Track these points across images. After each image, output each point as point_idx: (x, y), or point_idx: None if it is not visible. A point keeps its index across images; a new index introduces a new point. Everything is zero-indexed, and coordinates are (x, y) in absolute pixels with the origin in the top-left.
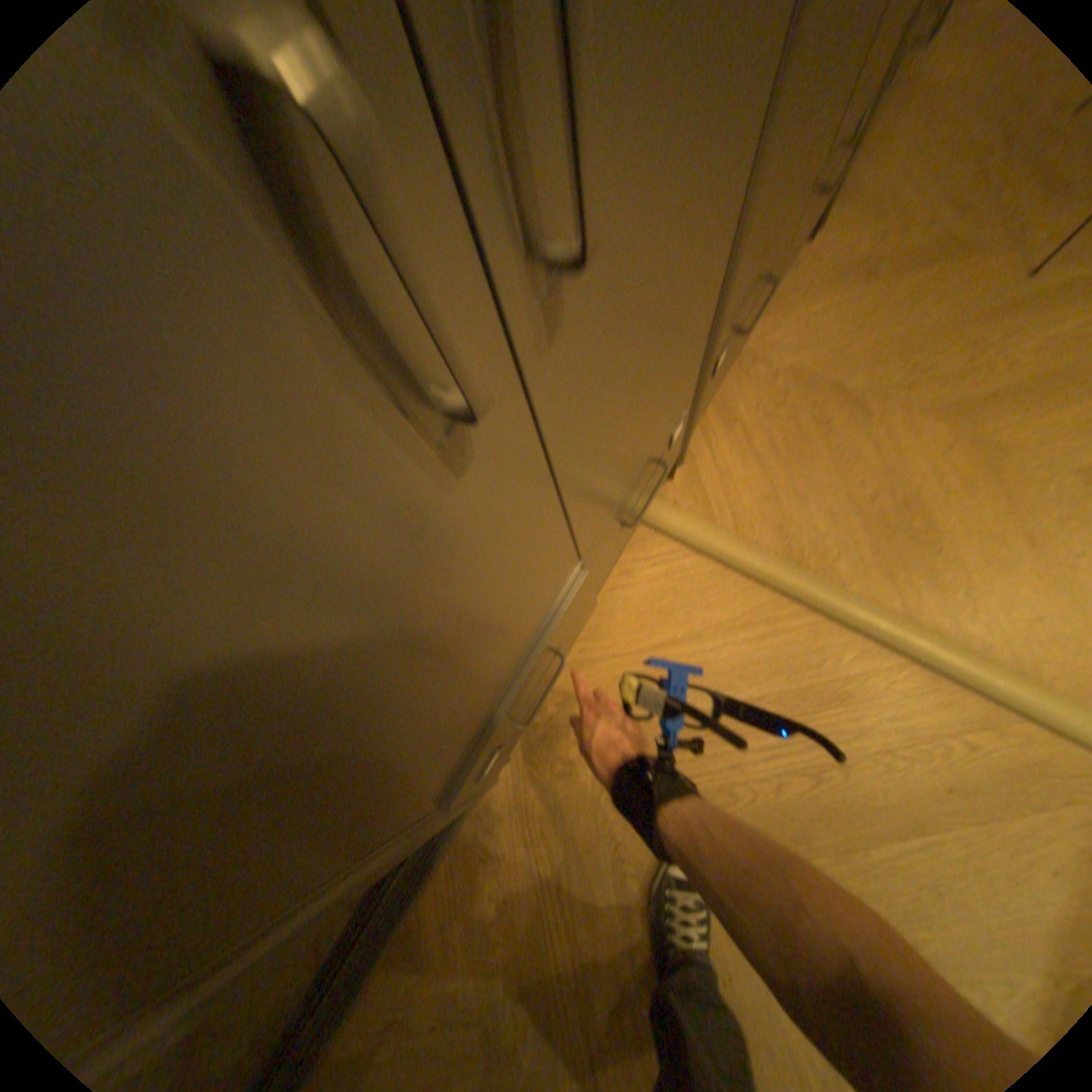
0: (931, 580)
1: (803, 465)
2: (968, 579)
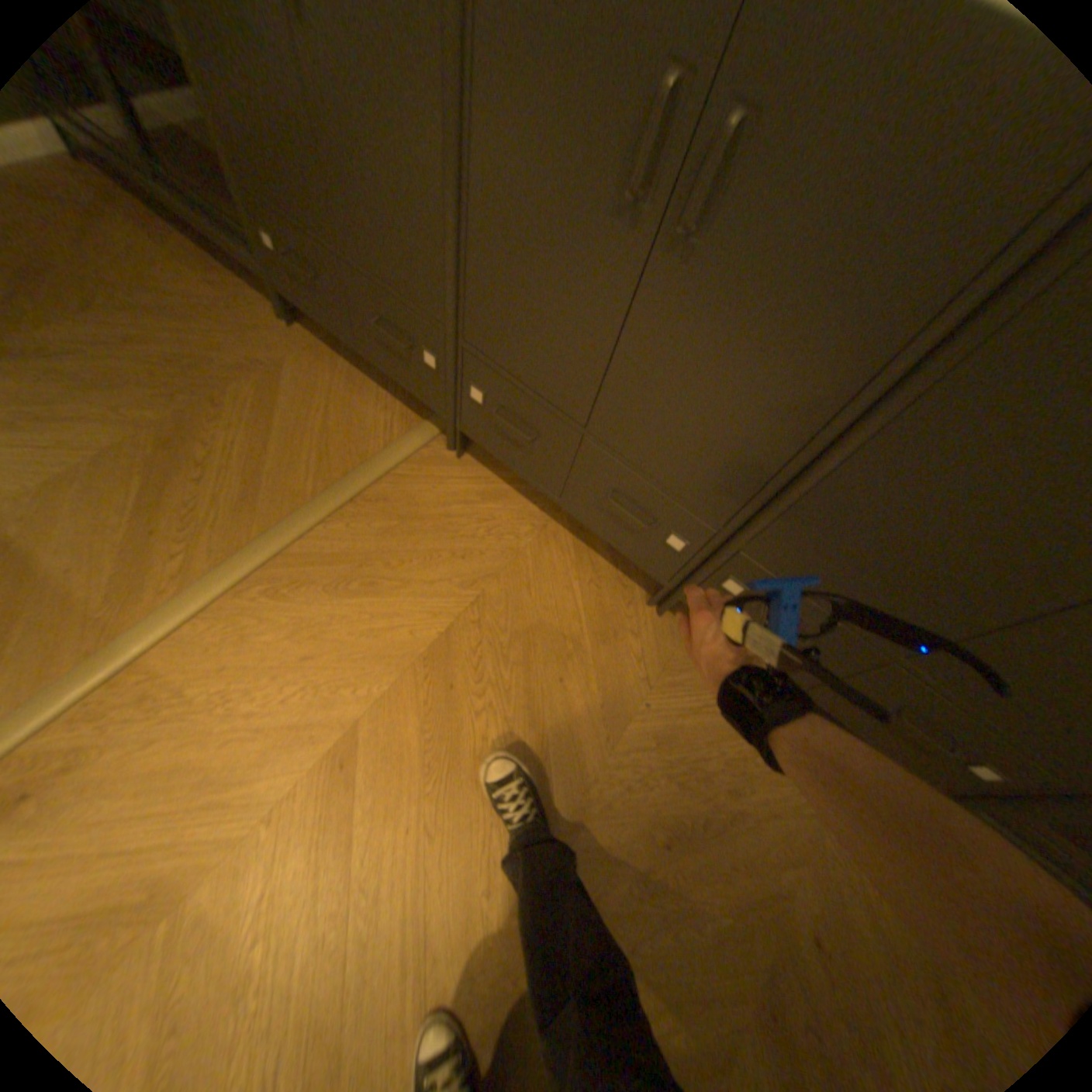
0: (307, 575)
1: (431, 528)
2: (297, 599)
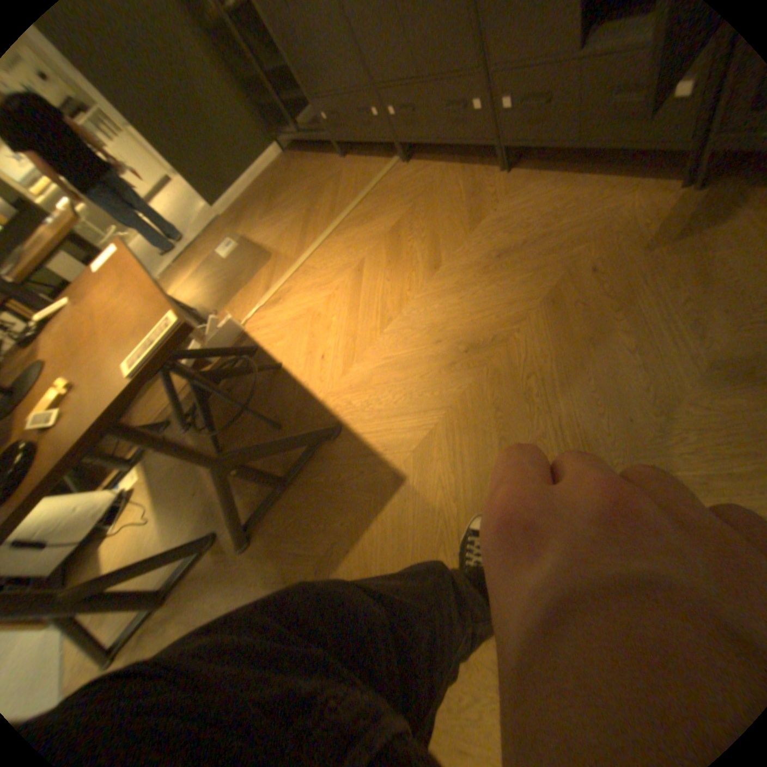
0: (348, 226)
1: (394, 192)
2: (345, 234)
